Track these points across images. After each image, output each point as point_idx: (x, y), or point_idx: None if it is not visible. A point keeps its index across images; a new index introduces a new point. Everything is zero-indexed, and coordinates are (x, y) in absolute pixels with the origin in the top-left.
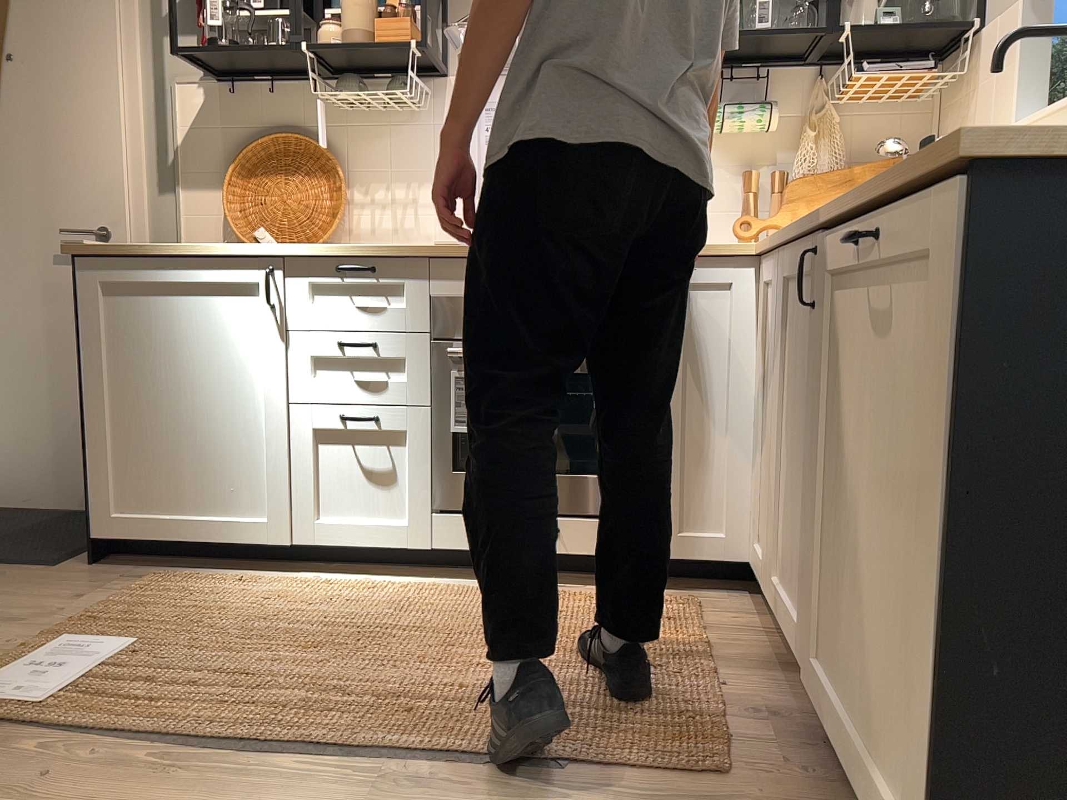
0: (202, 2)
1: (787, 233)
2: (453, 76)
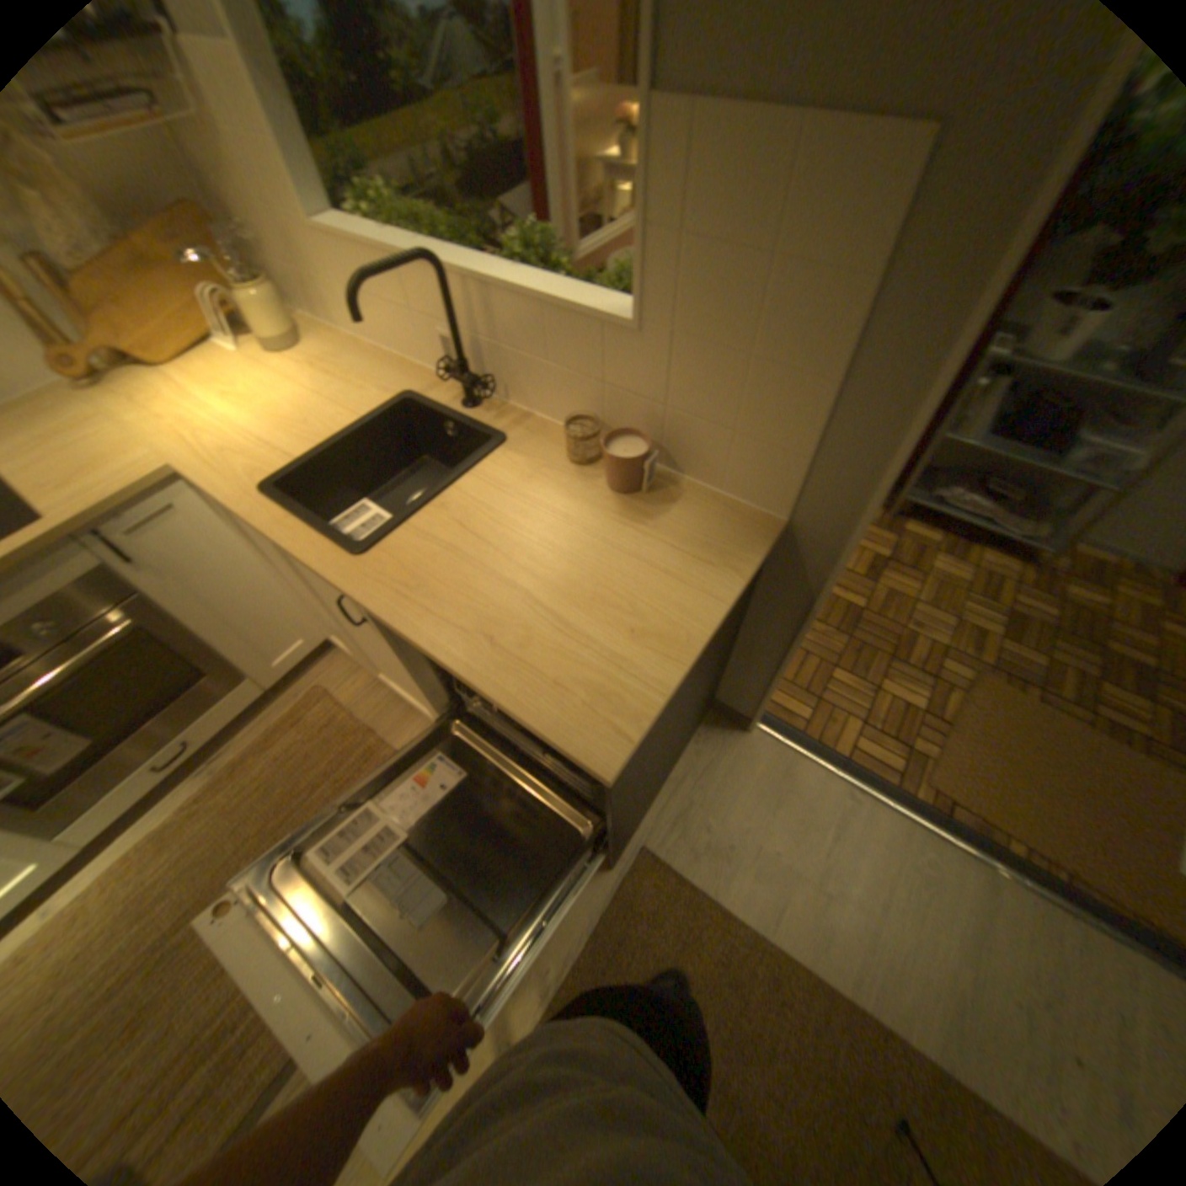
0: None
1: (248, 525)
2: None
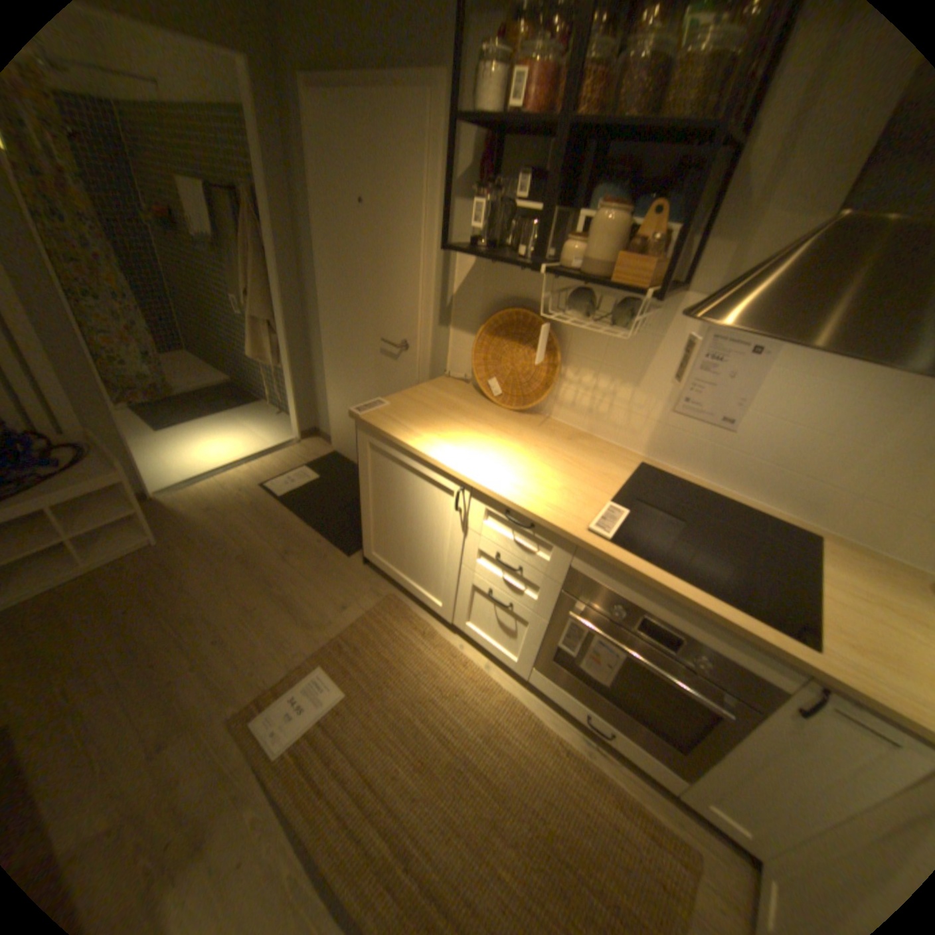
0: (488, 166)
1: None
2: (696, 292)
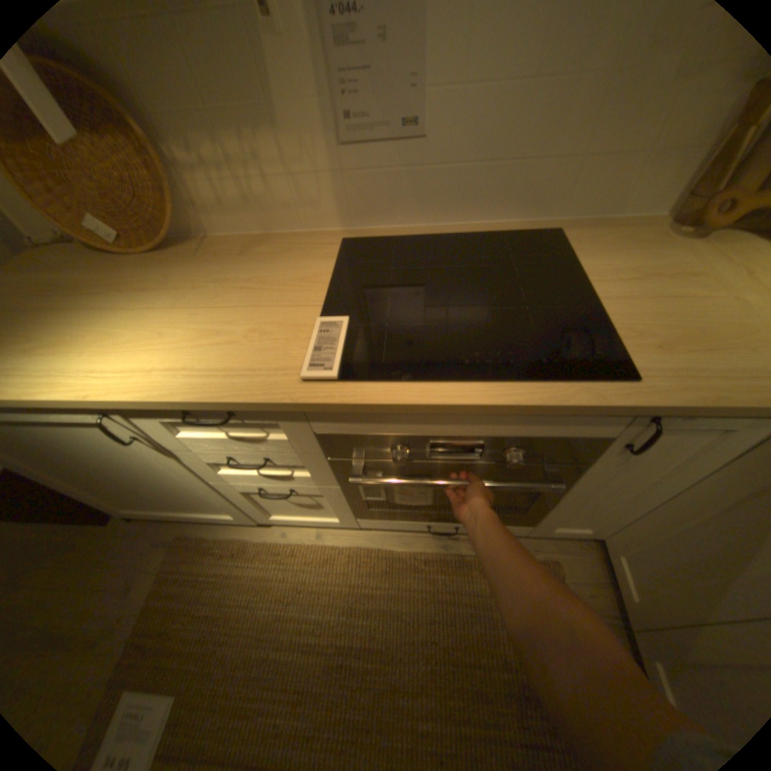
0: None
1: None
2: None
